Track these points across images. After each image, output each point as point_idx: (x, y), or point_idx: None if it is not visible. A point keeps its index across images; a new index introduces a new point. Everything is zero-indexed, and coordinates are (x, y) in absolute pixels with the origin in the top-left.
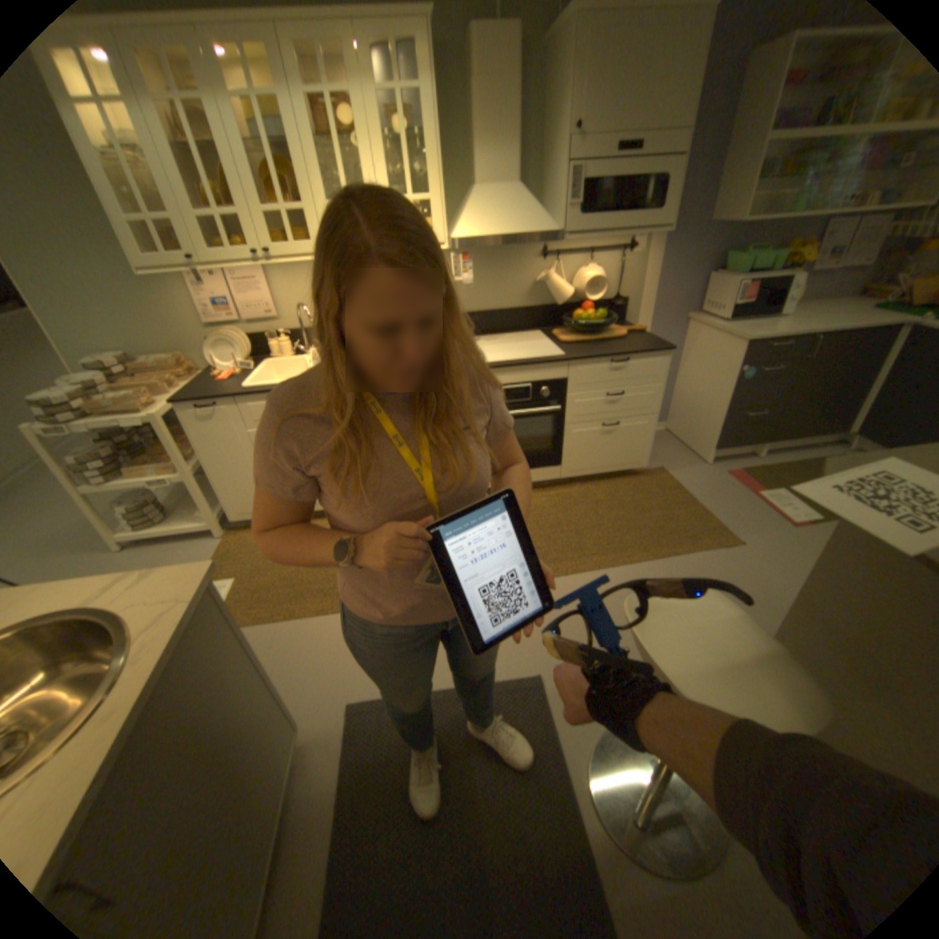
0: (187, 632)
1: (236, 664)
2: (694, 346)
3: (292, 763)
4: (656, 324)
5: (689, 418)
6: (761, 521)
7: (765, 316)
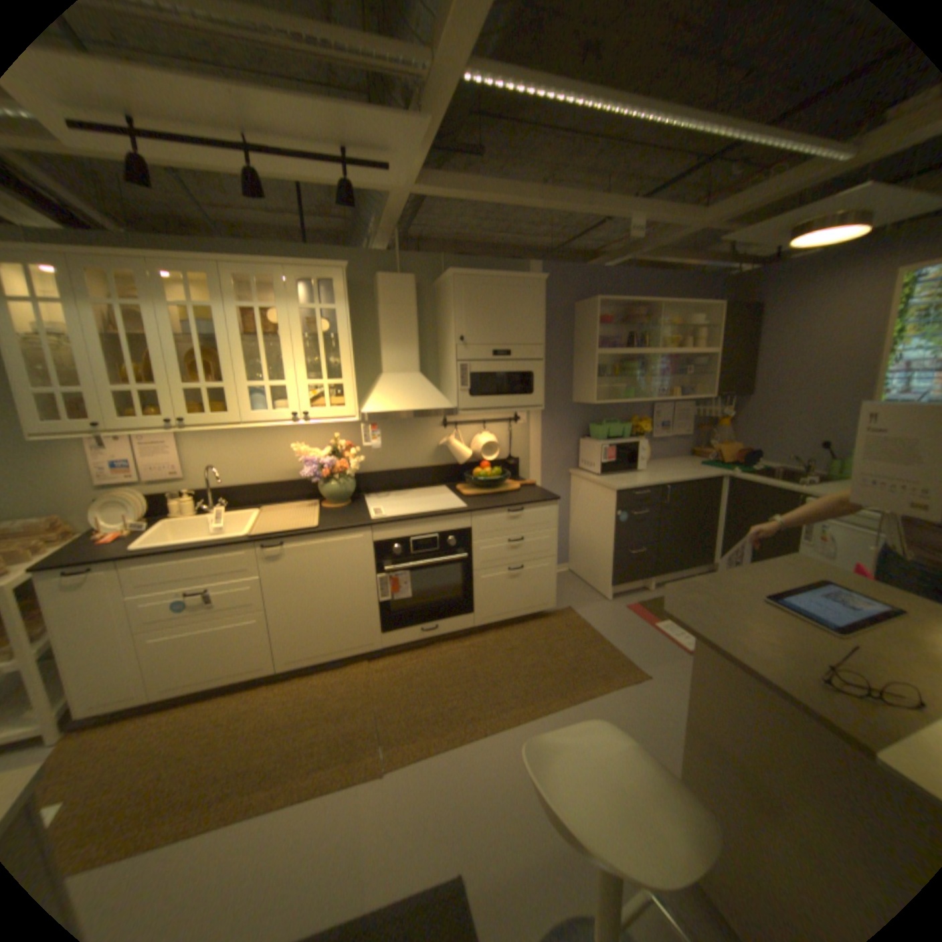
0: None
1: None
2: (577, 496)
3: None
4: (544, 479)
5: (585, 559)
6: (660, 652)
7: (626, 472)
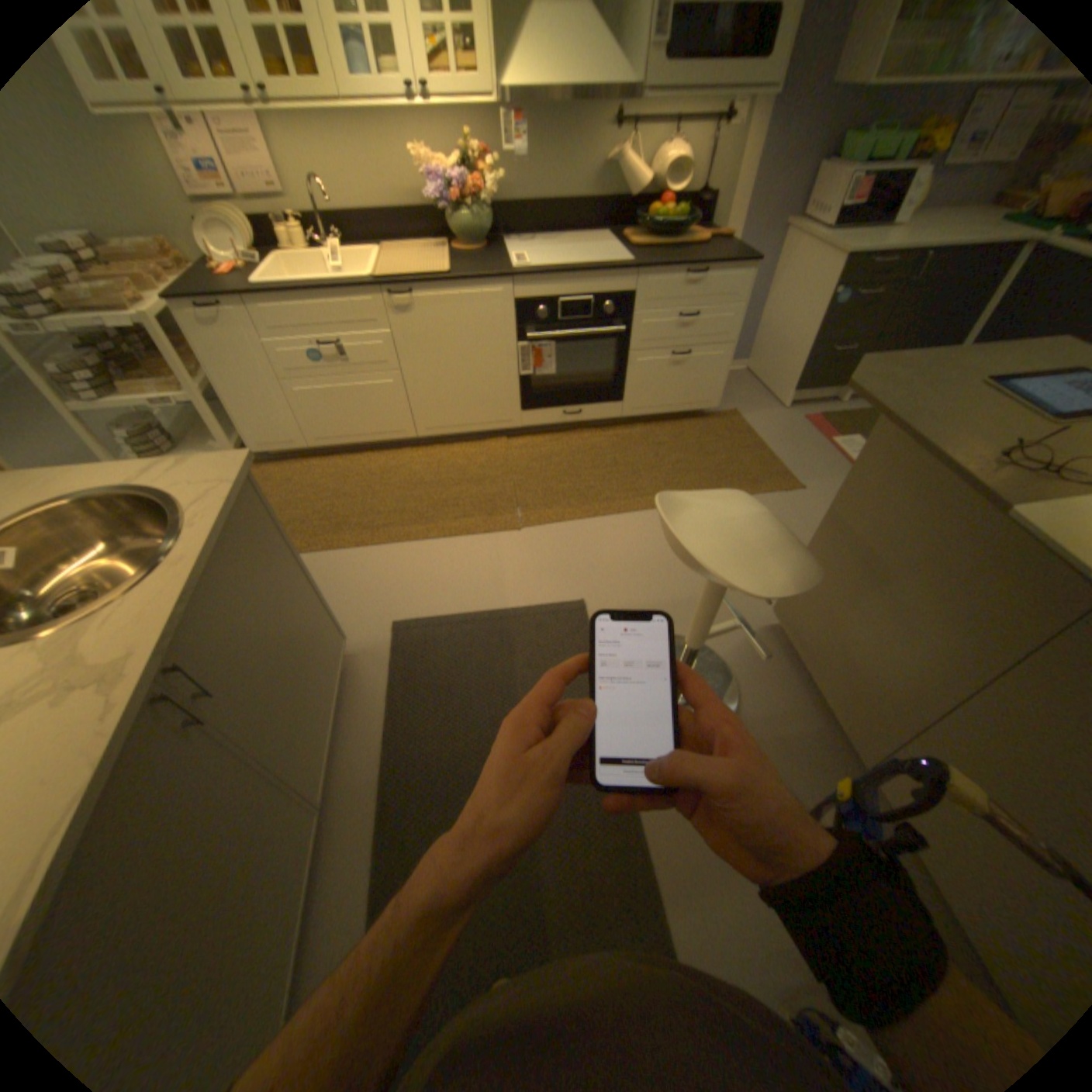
0: (235, 511)
1: (283, 558)
2: (789, 261)
3: (343, 663)
4: (749, 230)
5: (773, 354)
6: (827, 466)
7: (876, 225)
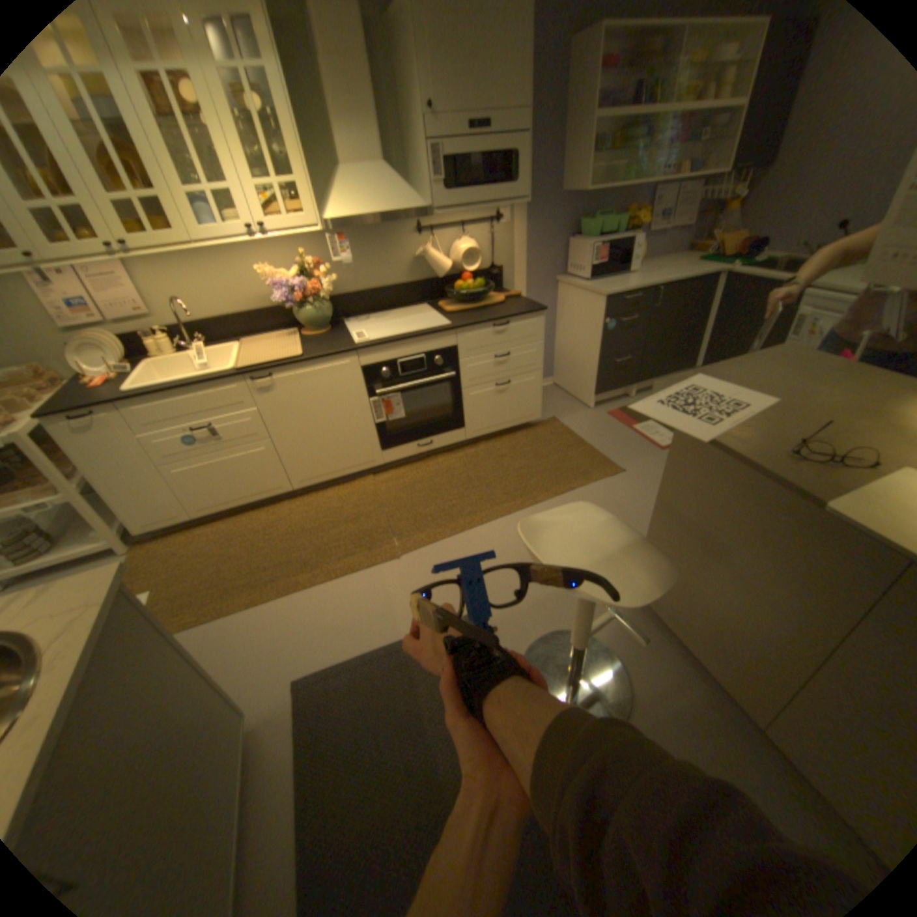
0: (104, 634)
1: (164, 660)
2: (565, 305)
3: (242, 746)
4: (530, 288)
5: (570, 371)
6: (636, 449)
7: (618, 274)
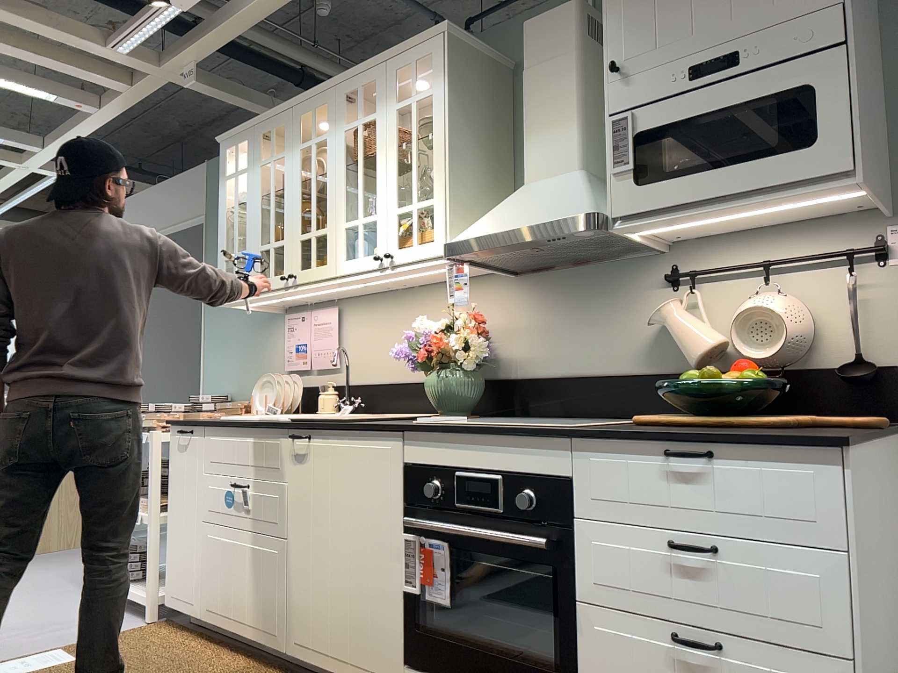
0: None
1: None
2: None
3: None
4: None
5: None
6: None
7: None
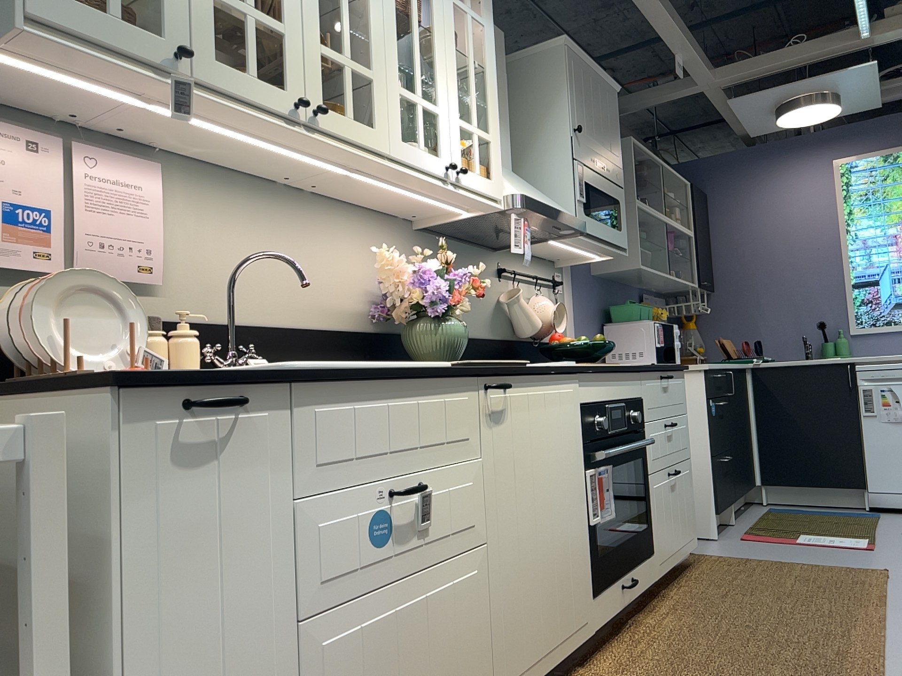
0: None
1: None
2: None
3: None
4: None
5: None
6: (847, 554)
7: None
